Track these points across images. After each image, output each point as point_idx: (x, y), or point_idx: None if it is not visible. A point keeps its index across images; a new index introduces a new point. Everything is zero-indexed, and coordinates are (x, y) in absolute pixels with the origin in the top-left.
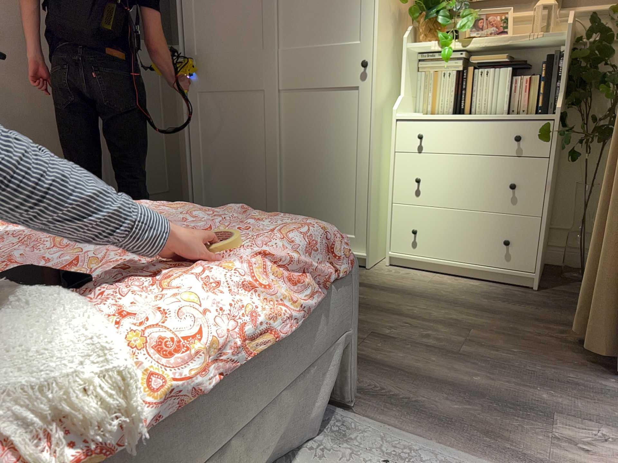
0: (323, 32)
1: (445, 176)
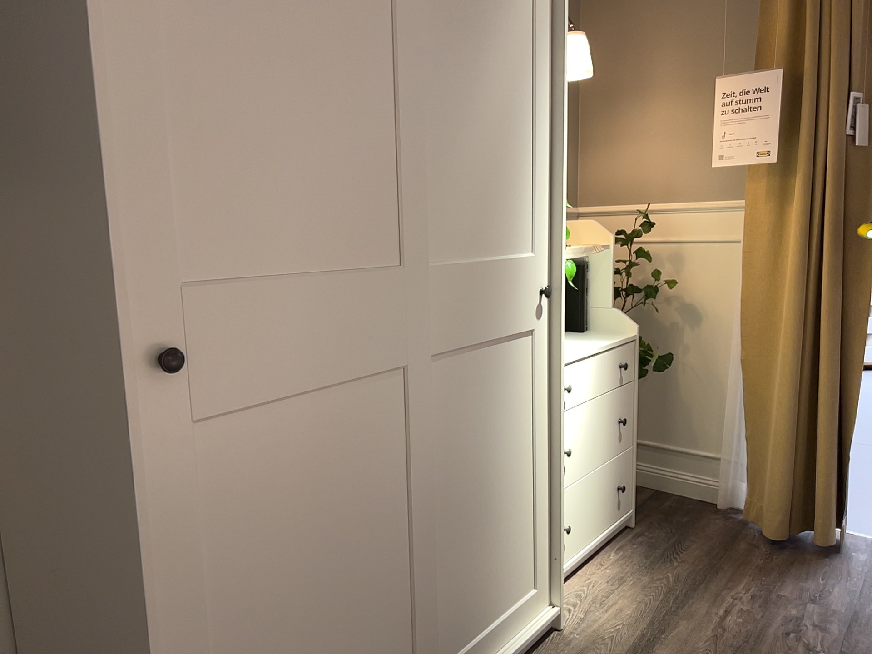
0: (492, 232)
1: (582, 434)
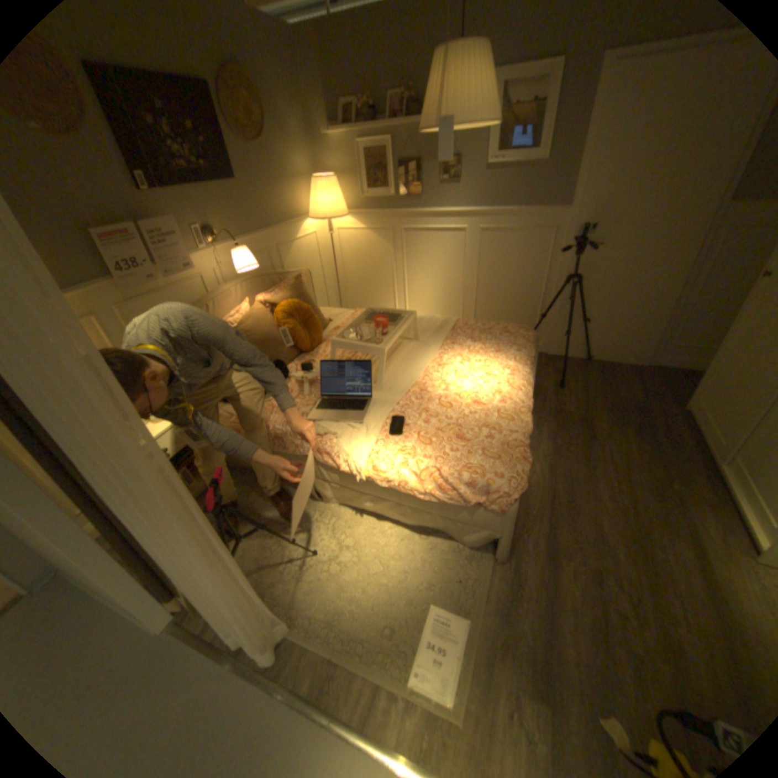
0: None
1: None
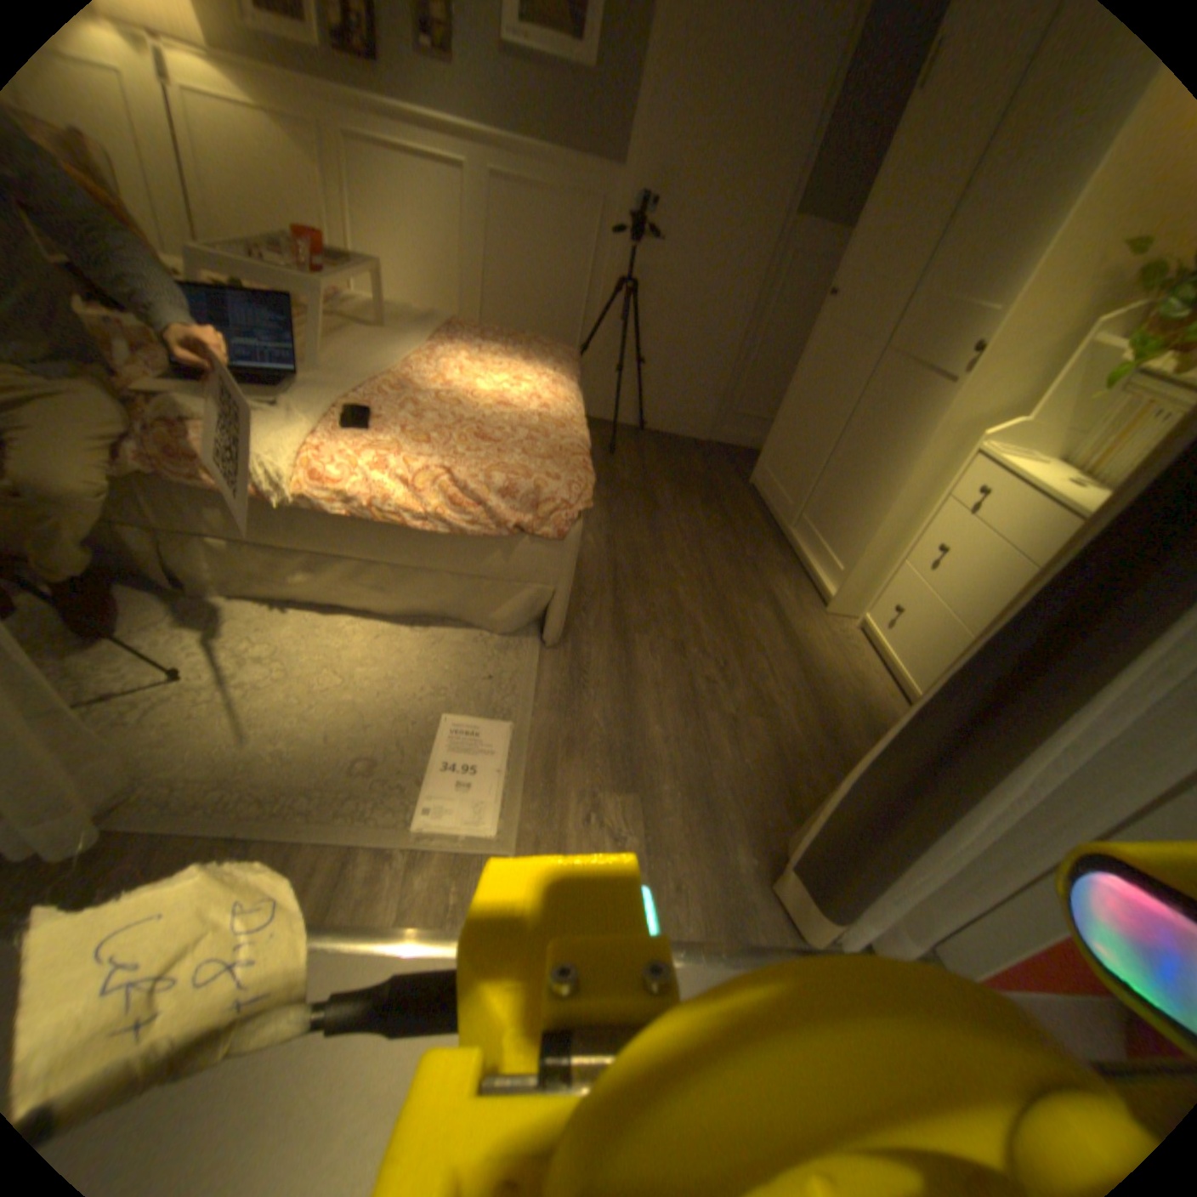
0: (978, 276)
1: (978, 563)
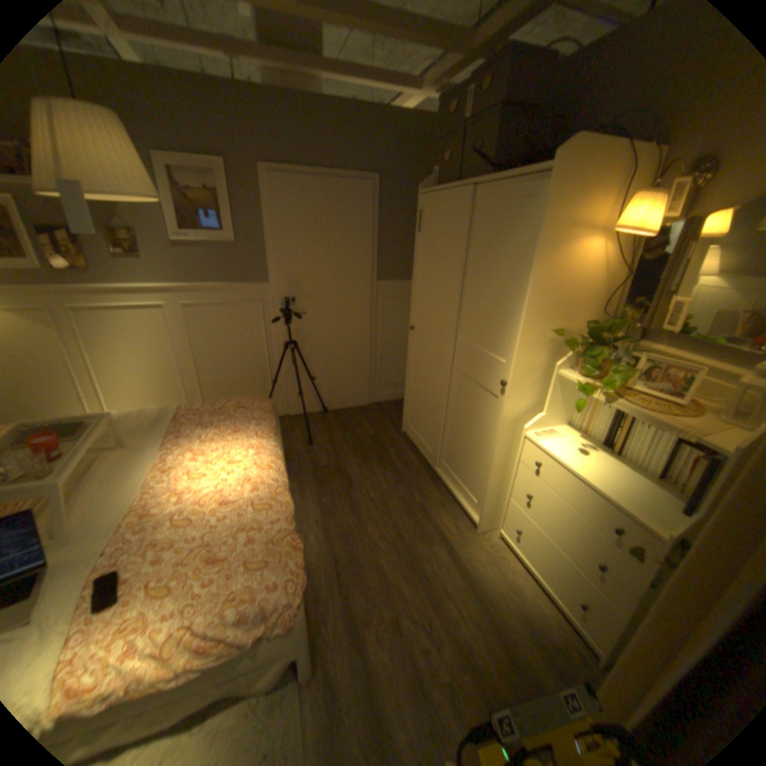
0: (486, 339)
1: (551, 509)
